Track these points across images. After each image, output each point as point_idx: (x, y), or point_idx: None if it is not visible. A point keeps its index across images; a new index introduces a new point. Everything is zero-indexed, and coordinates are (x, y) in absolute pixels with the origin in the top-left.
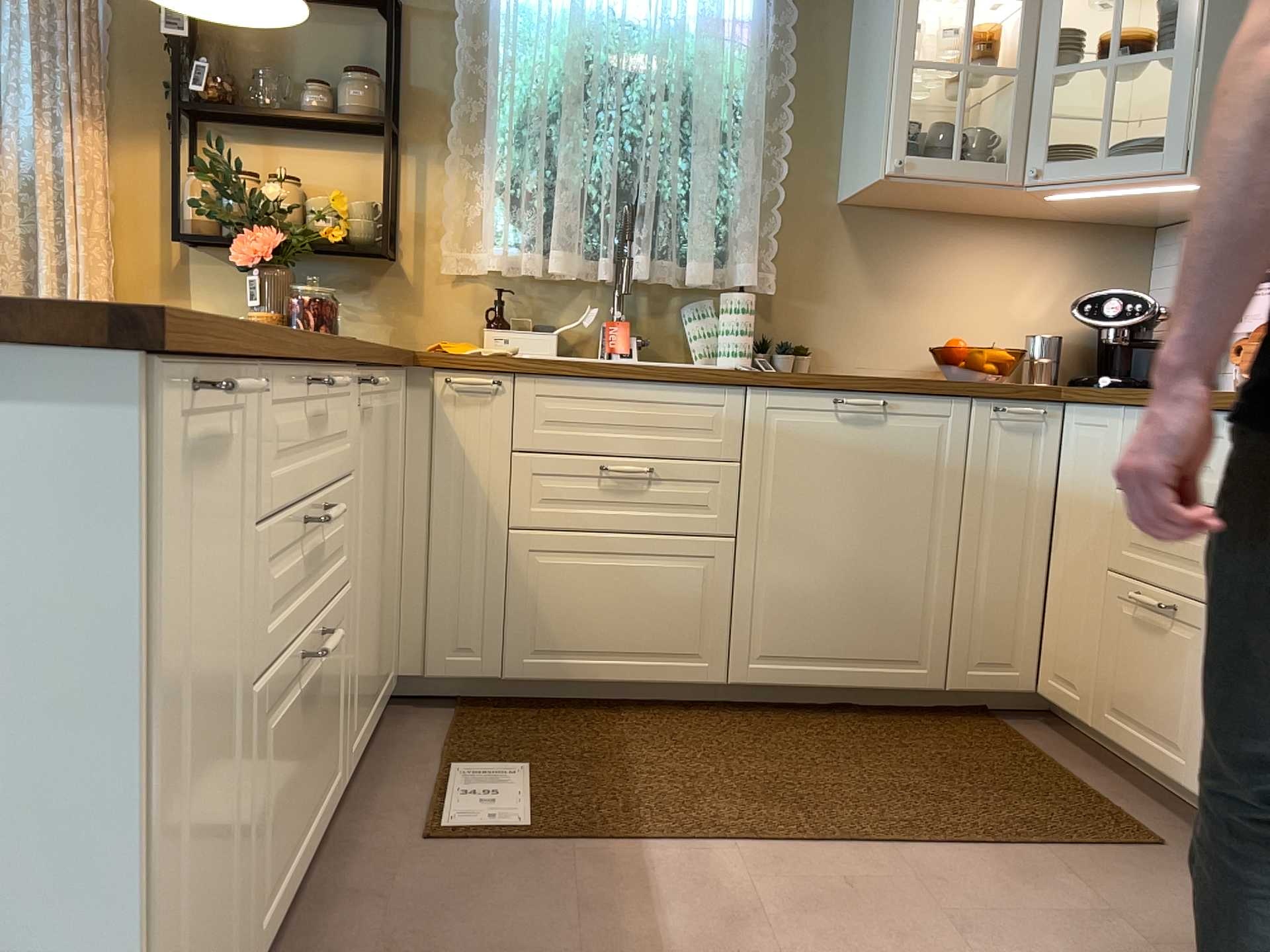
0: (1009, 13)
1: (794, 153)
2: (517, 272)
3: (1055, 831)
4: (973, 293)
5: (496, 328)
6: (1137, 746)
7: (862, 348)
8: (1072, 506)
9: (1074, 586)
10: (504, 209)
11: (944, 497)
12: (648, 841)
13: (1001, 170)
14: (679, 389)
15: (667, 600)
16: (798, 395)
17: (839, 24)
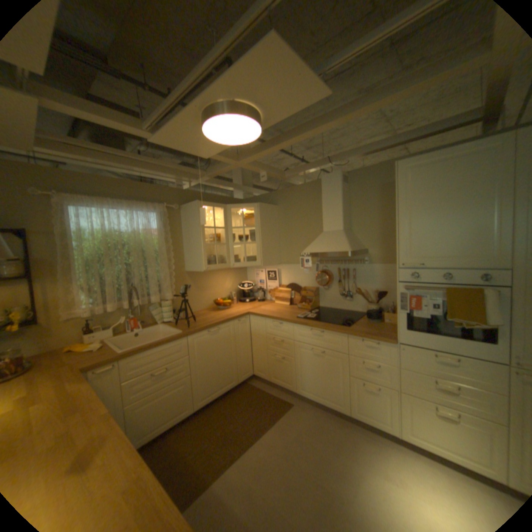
0: (218, 228)
1: (172, 261)
2: (92, 315)
3: (278, 414)
4: (217, 286)
5: (86, 334)
6: (280, 384)
7: (196, 305)
8: (255, 336)
9: (259, 353)
10: (84, 297)
11: (232, 344)
12: (211, 485)
13: (226, 265)
14: (170, 345)
15: (176, 401)
16: (199, 334)
17: (178, 229)
